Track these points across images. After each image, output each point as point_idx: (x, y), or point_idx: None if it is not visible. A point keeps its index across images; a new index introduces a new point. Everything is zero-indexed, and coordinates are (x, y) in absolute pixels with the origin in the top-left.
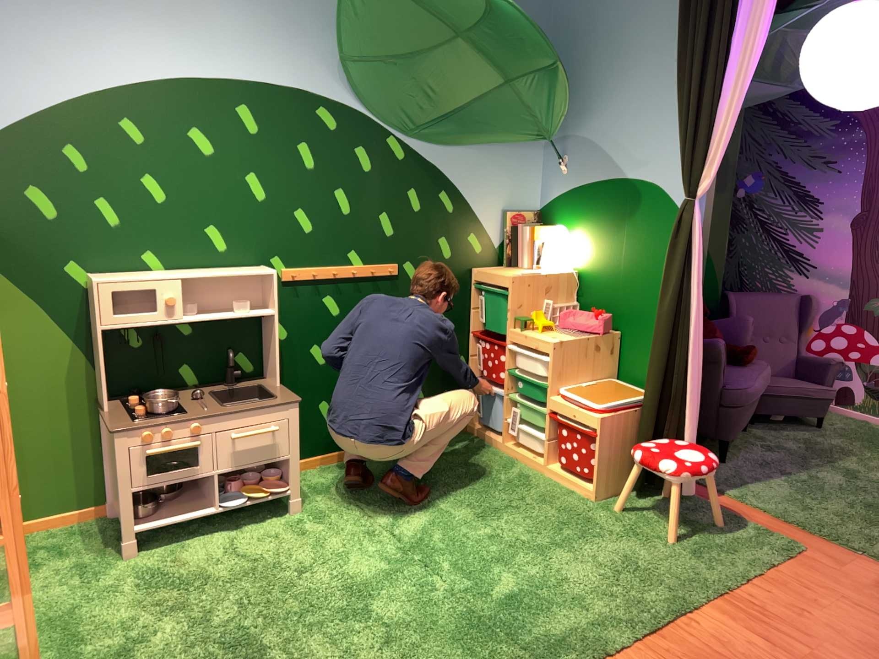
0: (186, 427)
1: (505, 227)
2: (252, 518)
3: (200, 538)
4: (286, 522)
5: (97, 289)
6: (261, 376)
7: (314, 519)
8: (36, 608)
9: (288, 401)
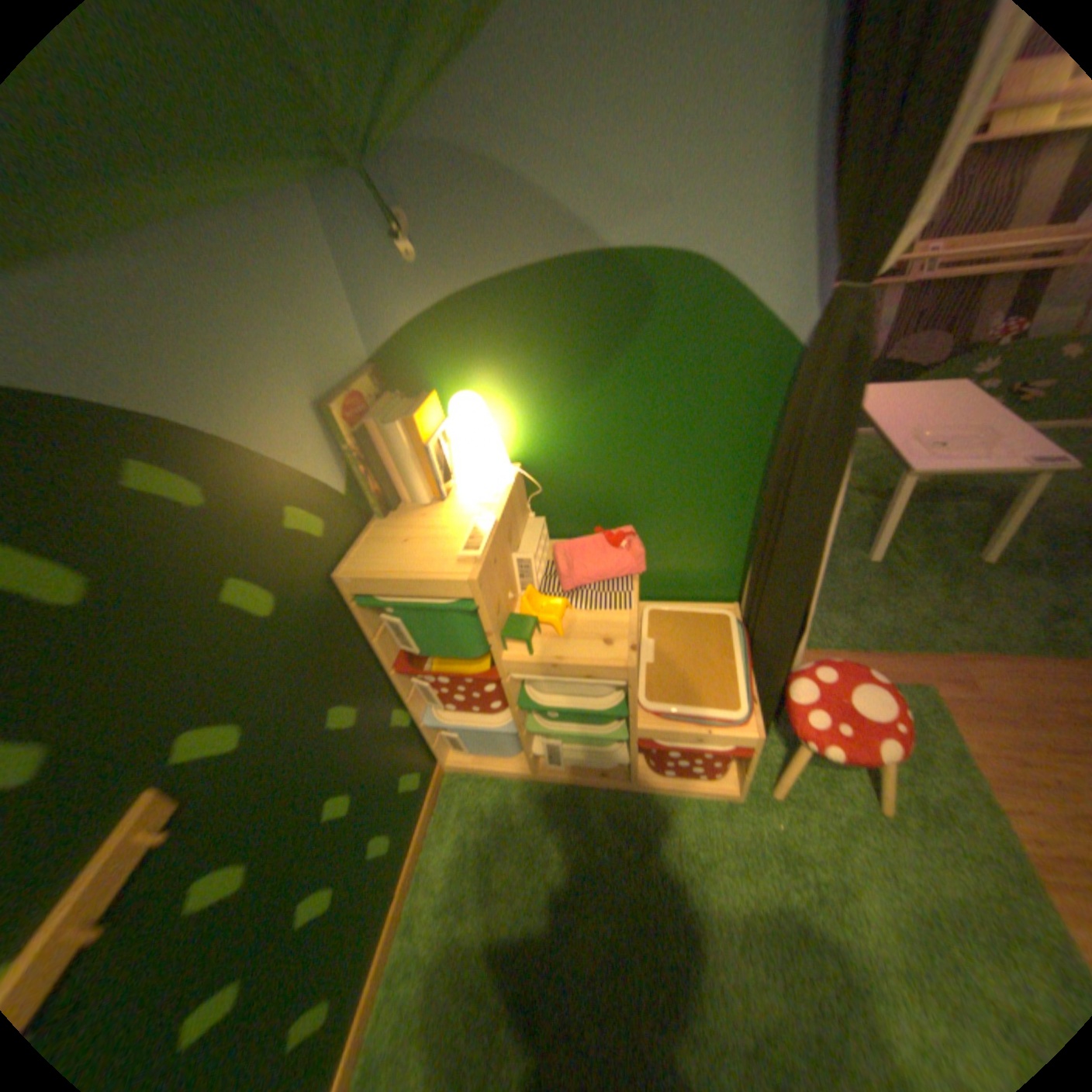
0: None
1: (341, 441)
2: None
3: None
4: None
5: None
6: None
7: None
8: None
9: None
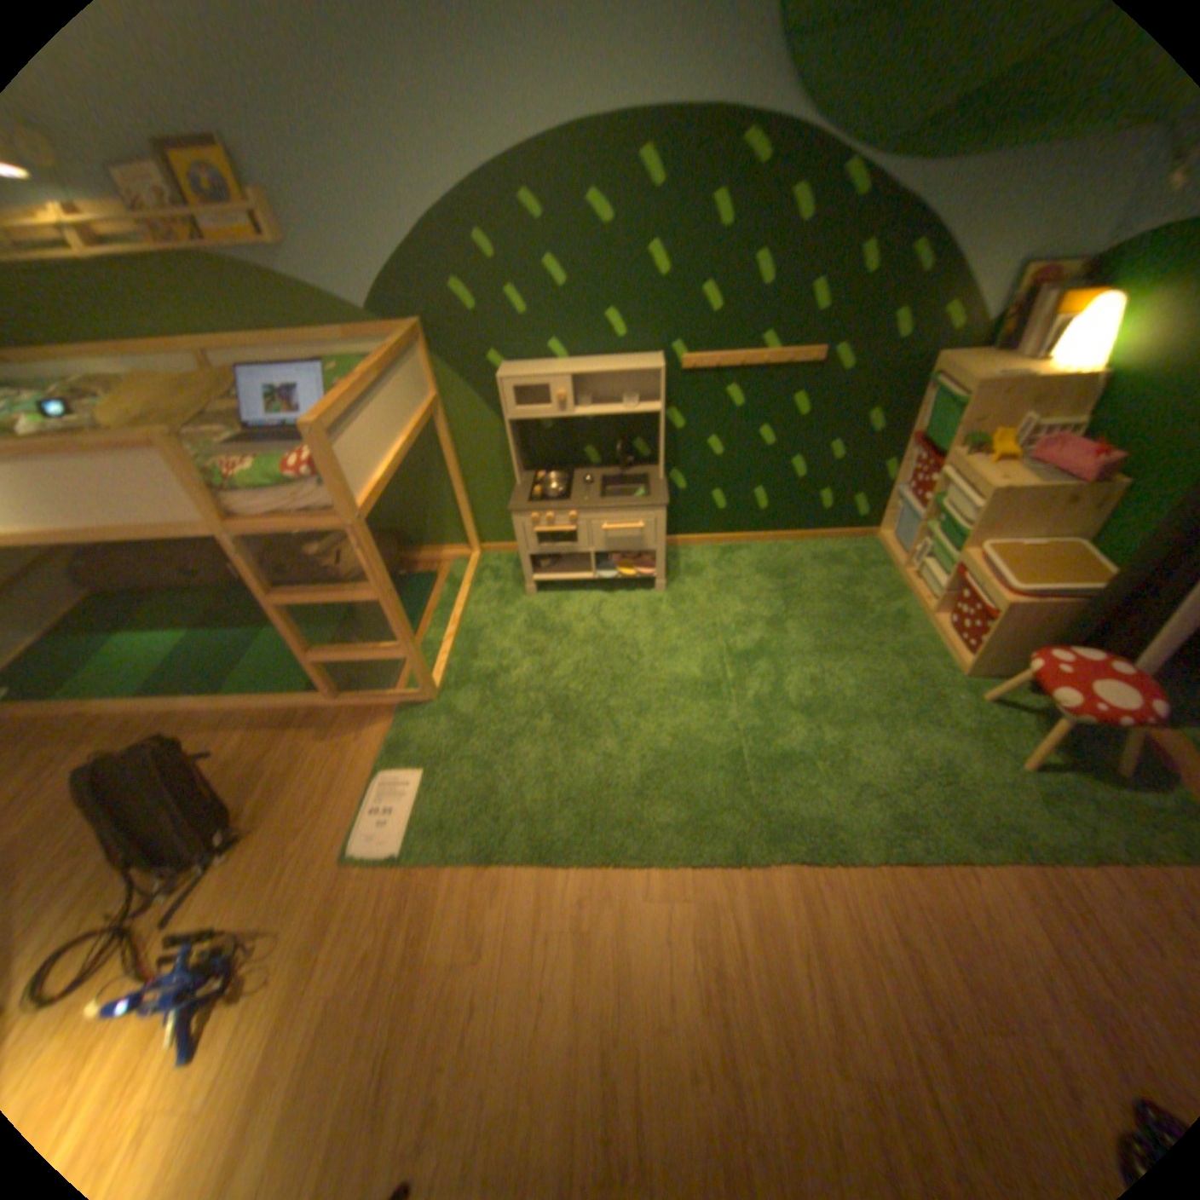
0: (565, 515)
1: (1015, 291)
2: (626, 585)
3: (581, 593)
4: (648, 598)
5: (502, 385)
6: (657, 462)
7: (671, 603)
8: (465, 619)
9: (656, 504)
